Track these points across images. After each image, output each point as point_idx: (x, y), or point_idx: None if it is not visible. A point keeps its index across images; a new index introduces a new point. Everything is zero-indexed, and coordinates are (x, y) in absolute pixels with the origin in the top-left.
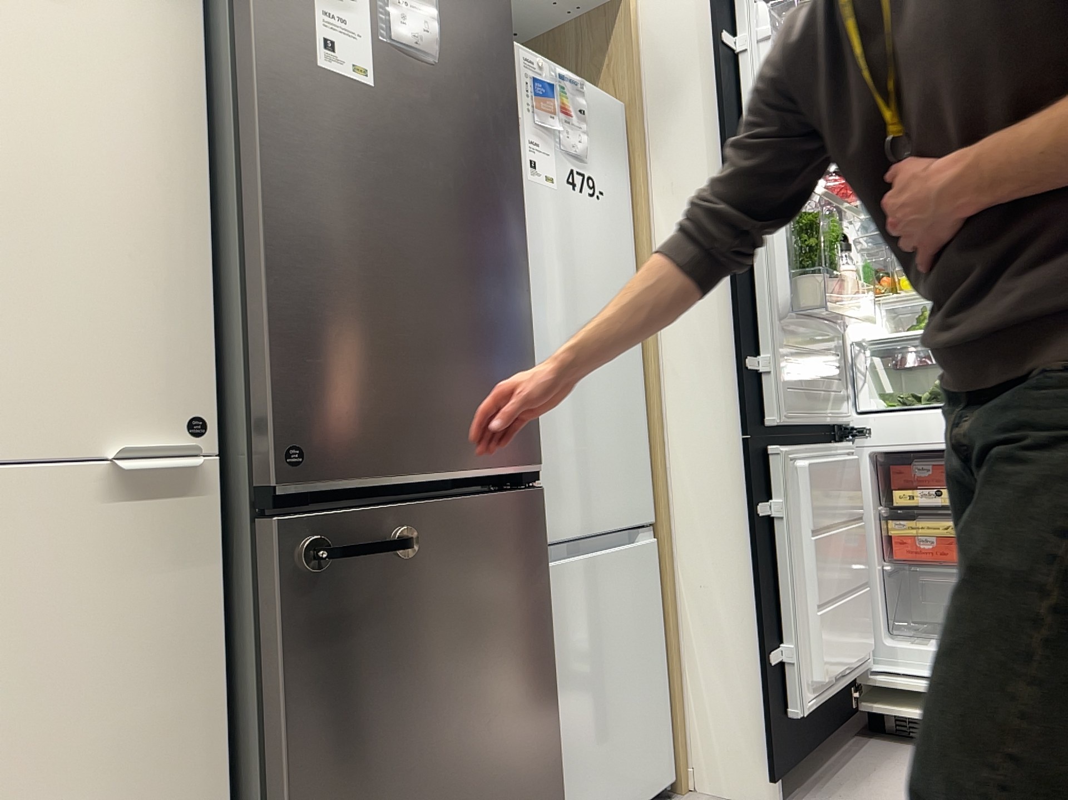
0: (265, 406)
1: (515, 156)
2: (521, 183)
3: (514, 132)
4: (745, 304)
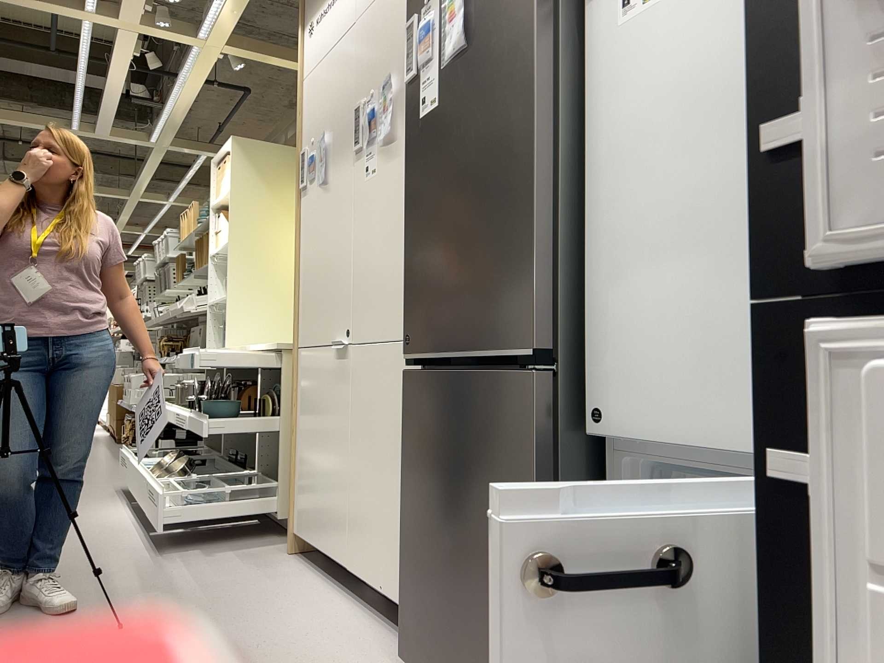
0: (404, 314)
1: (530, 55)
2: (534, 77)
3: (530, 31)
4: (790, 4)
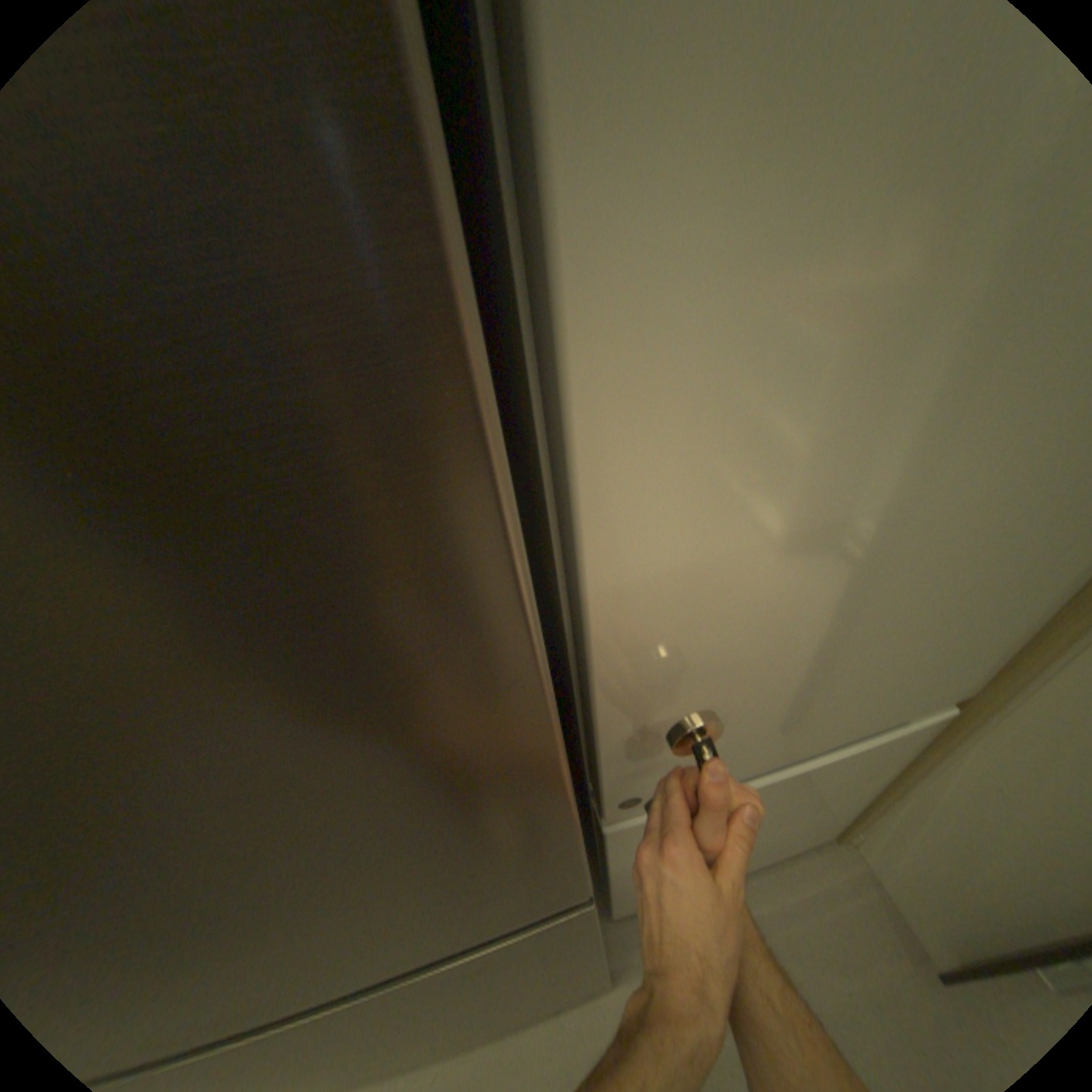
0: None
1: None
2: None
3: None
4: None
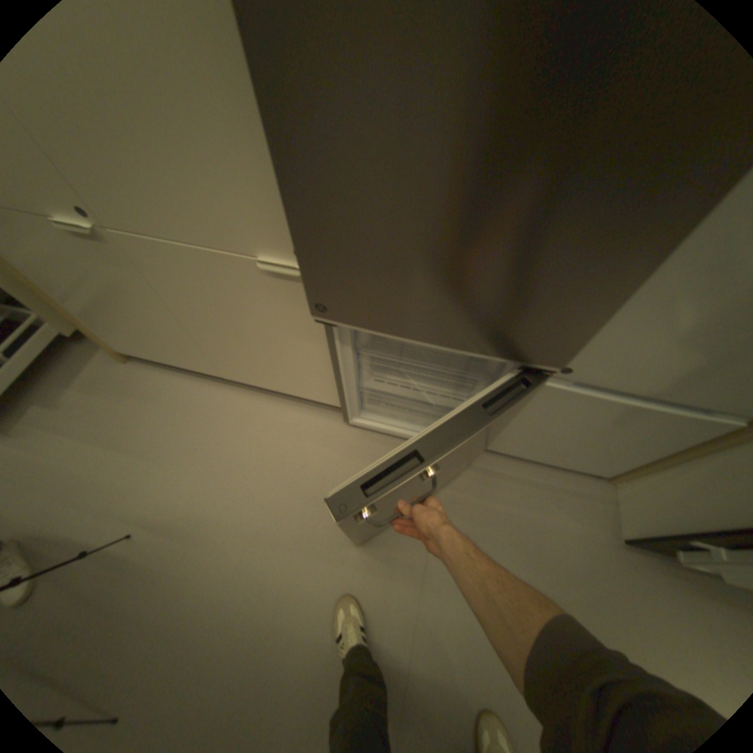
0: (301, 276)
1: None
2: None
3: None
4: None
